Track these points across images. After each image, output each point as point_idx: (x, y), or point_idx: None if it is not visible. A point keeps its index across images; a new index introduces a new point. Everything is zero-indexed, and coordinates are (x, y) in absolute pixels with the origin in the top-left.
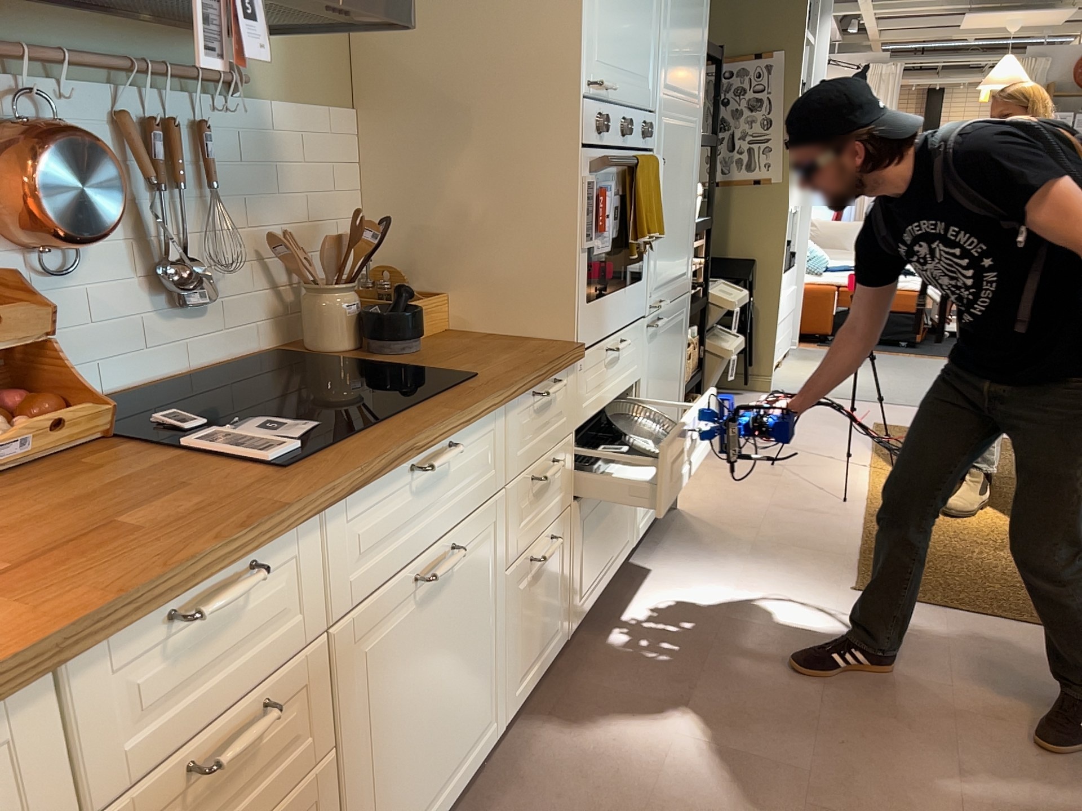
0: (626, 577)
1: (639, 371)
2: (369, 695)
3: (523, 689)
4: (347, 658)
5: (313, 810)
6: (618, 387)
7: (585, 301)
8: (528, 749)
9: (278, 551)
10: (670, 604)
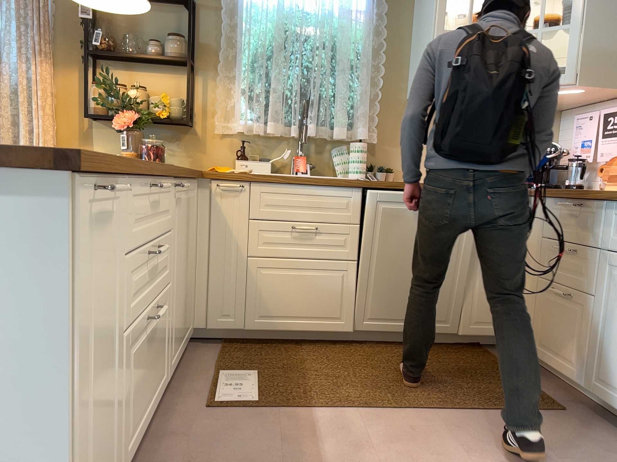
0: None
1: None
2: (611, 296)
3: None
4: (605, 269)
5: (583, 310)
6: None
7: None
8: None
9: (590, 207)
10: None
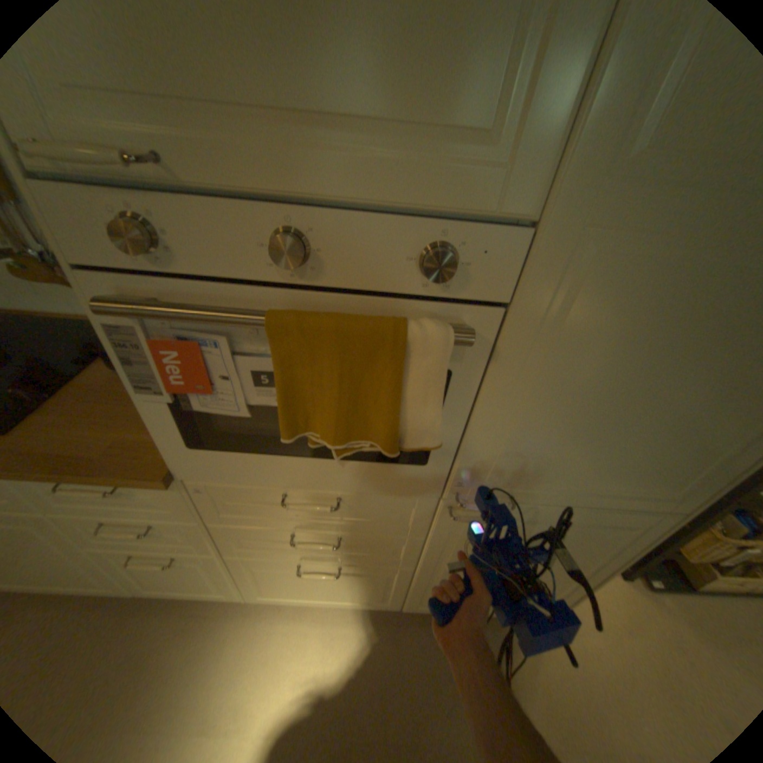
0: (389, 617)
1: (415, 533)
2: None
3: (158, 596)
4: None
5: None
6: (337, 528)
7: (184, 446)
8: (153, 617)
9: None
10: (356, 674)
